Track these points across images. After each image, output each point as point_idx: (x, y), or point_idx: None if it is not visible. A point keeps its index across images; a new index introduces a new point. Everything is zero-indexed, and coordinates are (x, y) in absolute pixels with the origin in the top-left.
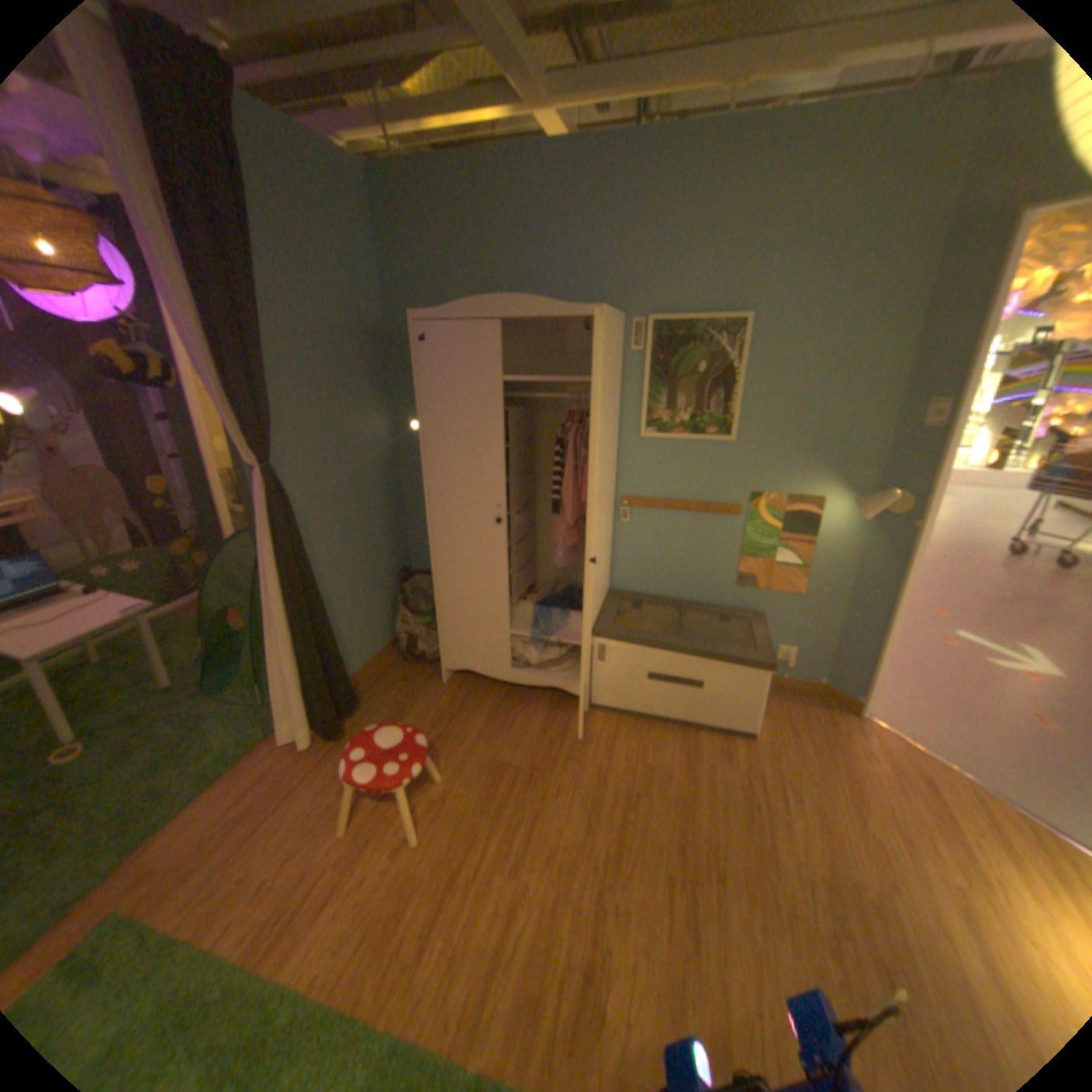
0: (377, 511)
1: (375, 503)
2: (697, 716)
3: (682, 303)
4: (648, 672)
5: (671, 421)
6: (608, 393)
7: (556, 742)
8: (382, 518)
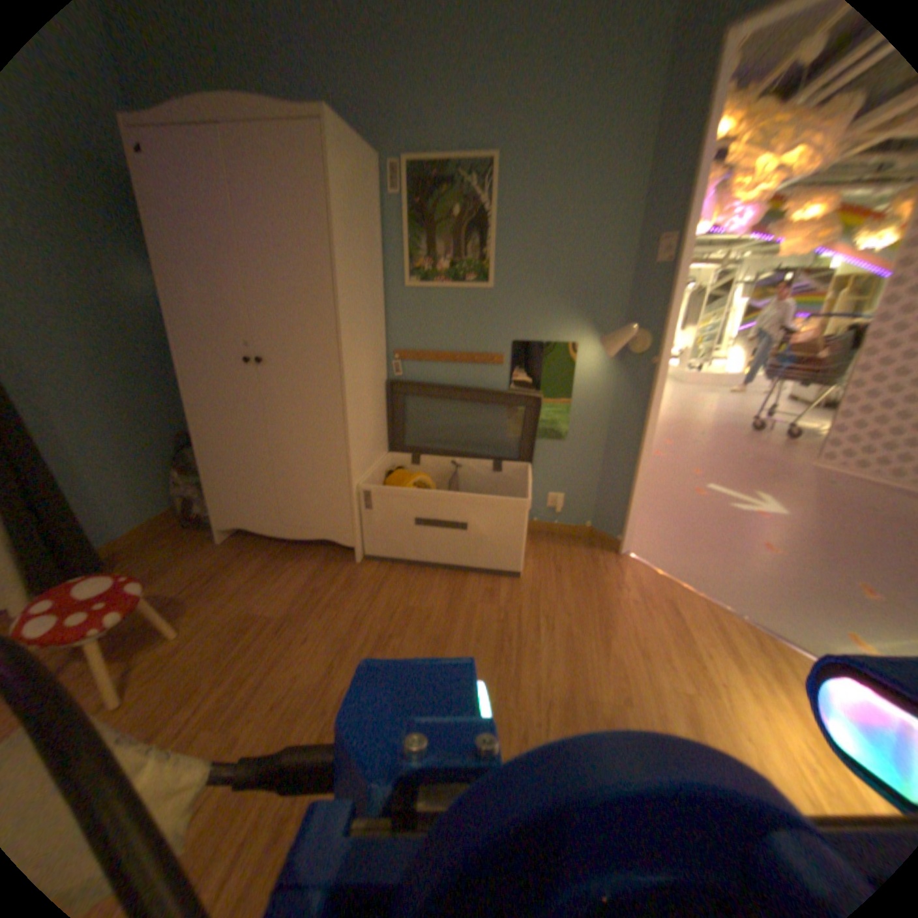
0: (140, 368)
1: (137, 358)
2: (465, 558)
3: (433, 143)
4: (415, 517)
5: (433, 269)
6: (351, 220)
7: (319, 591)
8: (148, 376)
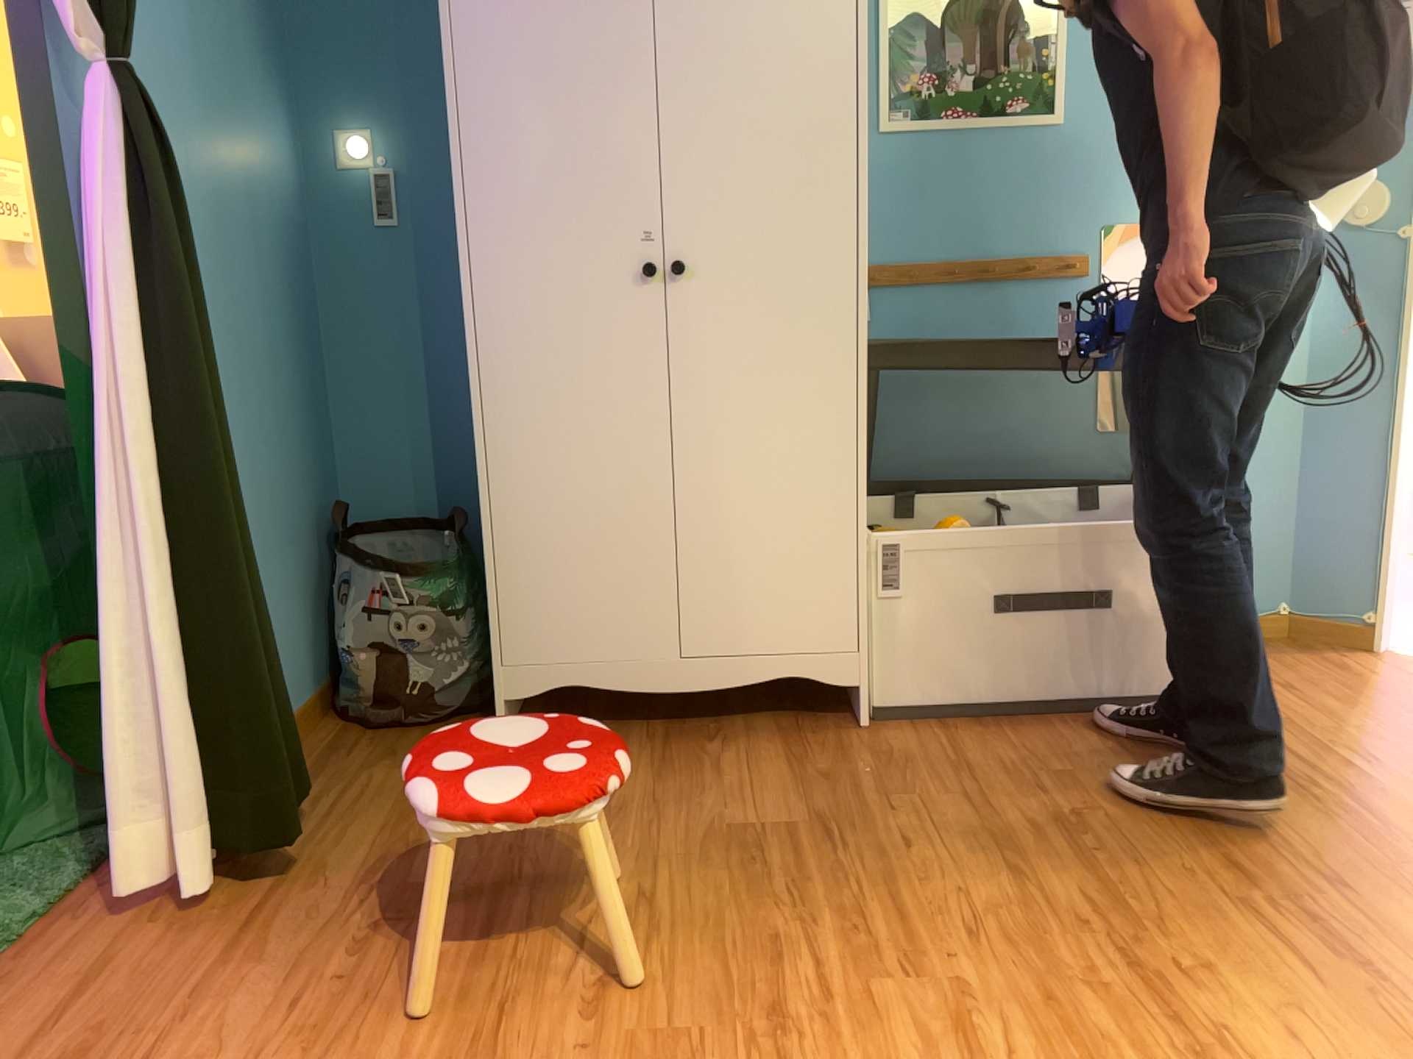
0: (282, 343)
1: (279, 320)
2: (1102, 684)
3: None
4: (989, 600)
5: (939, 97)
6: None
7: (832, 779)
8: (291, 364)
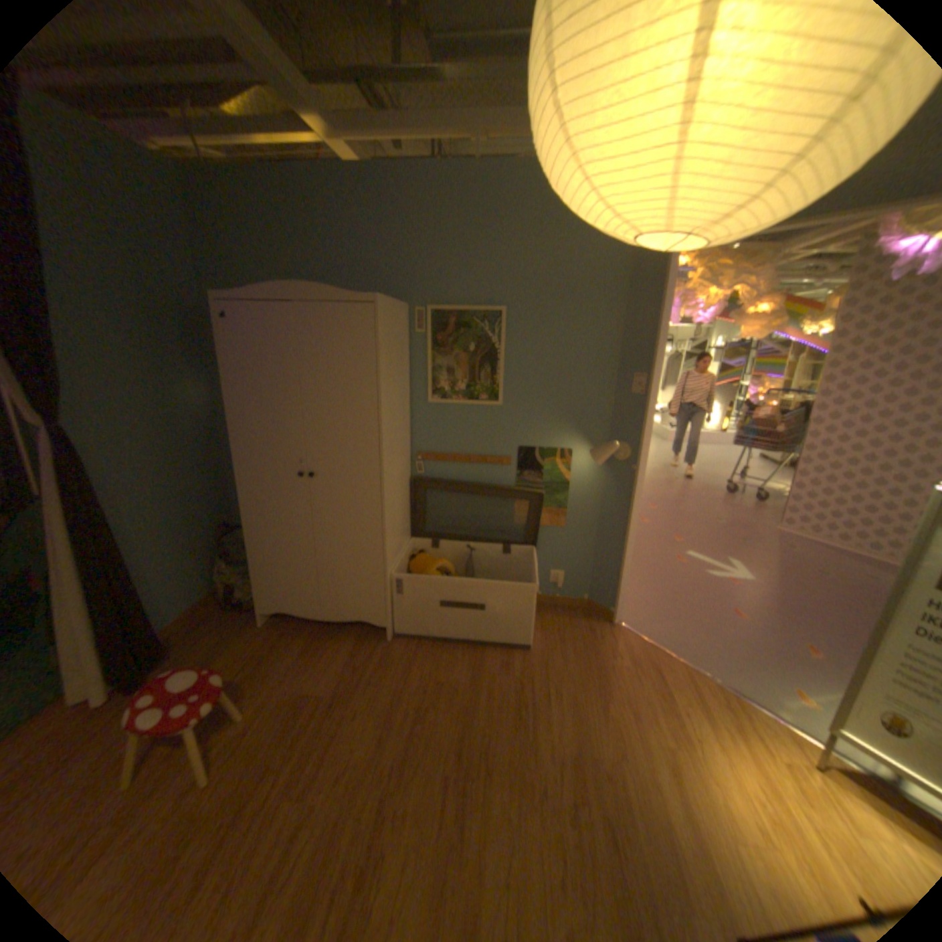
0: (193, 471)
1: (191, 463)
2: (483, 635)
3: (453, 297)
4: (440, 600)
5: (452, 390)
6: (391, 365)
7: (358, 670)
8: (199, 477)
